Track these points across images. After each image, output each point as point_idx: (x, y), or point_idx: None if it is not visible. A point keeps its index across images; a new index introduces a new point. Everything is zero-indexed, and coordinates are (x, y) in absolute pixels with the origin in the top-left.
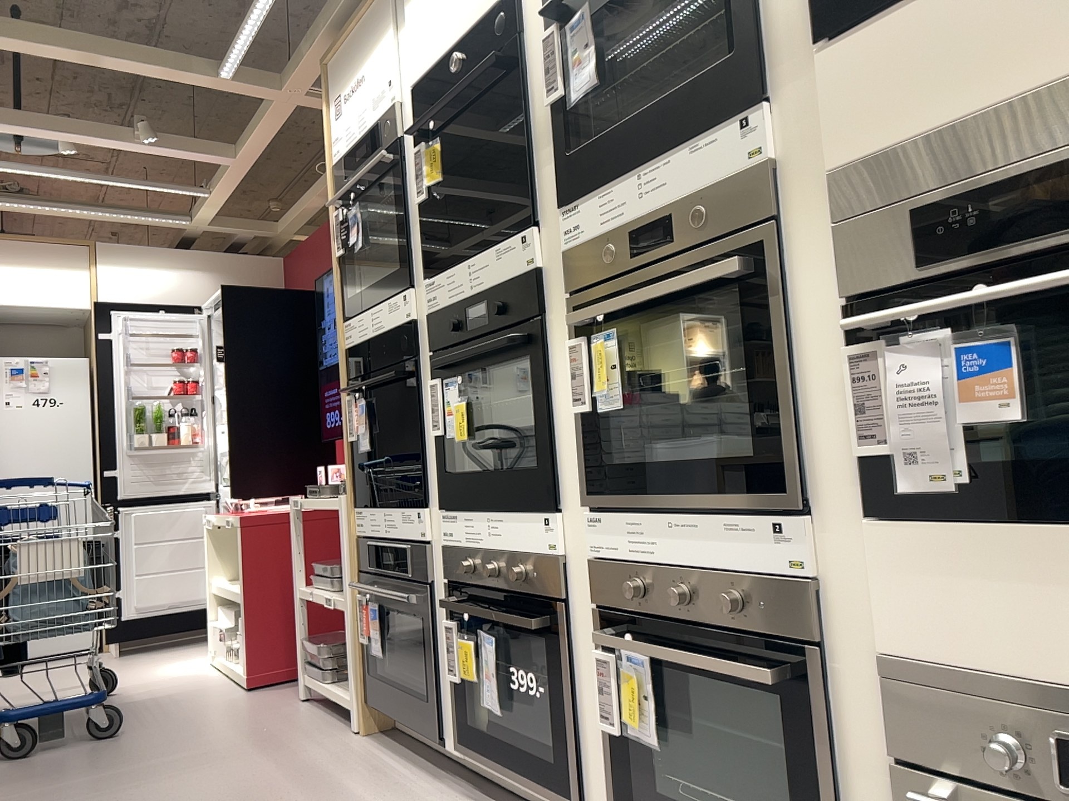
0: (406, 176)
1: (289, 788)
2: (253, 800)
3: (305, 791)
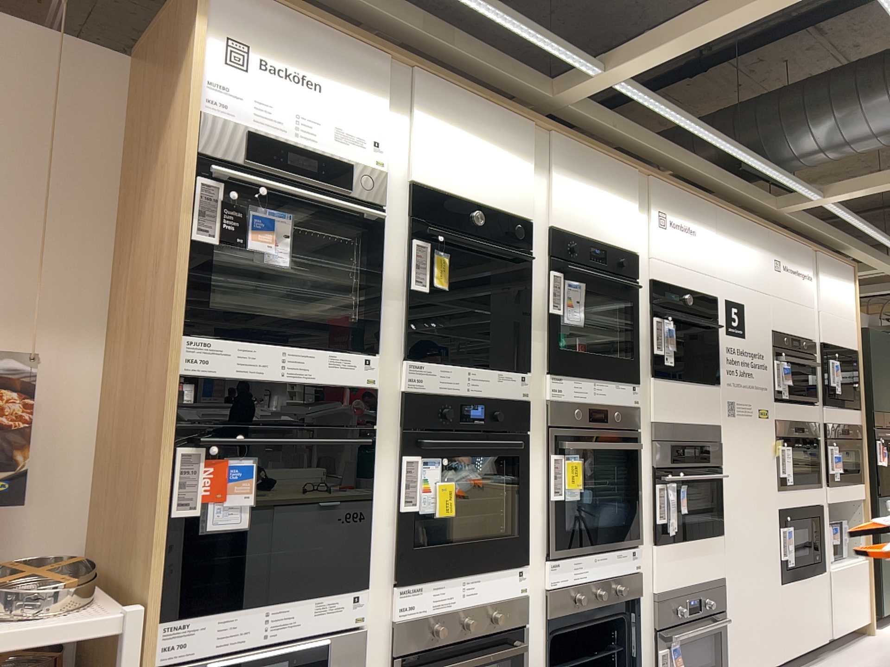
0: (387, 249)
1: None
2: None
3: None
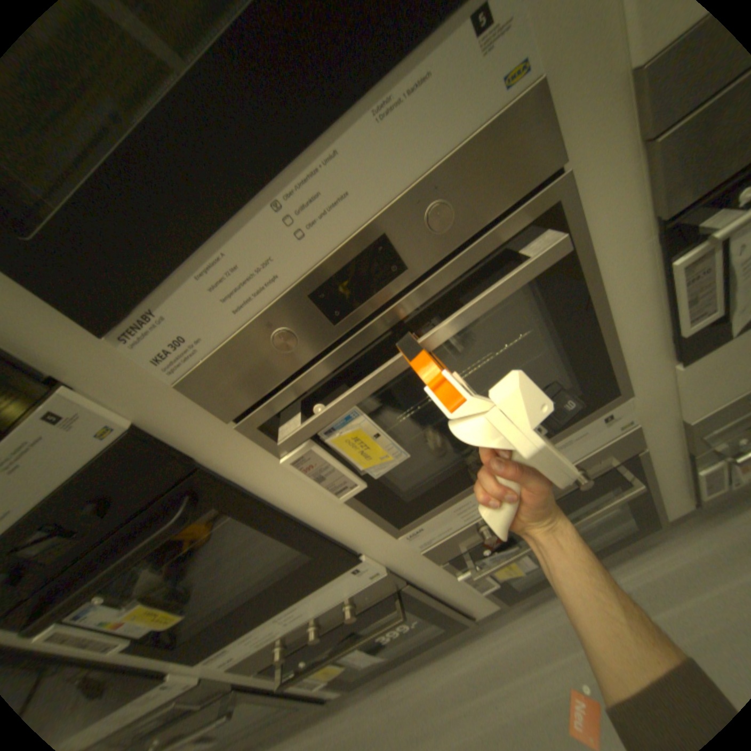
0: None
1: None
2: None
3: None
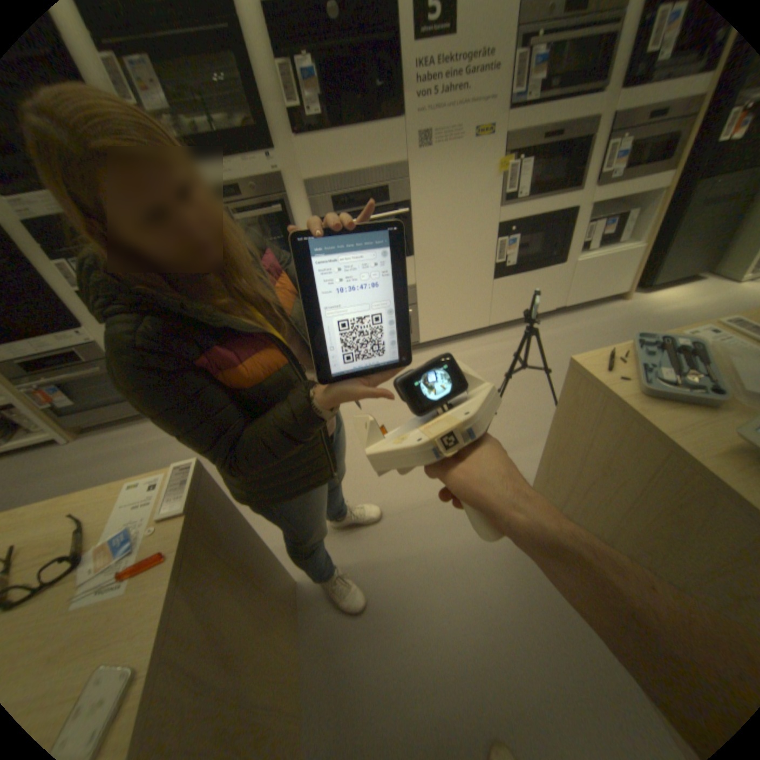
0: None
1: (91, 471)
2: (86, 484)
3: (103, 464)
